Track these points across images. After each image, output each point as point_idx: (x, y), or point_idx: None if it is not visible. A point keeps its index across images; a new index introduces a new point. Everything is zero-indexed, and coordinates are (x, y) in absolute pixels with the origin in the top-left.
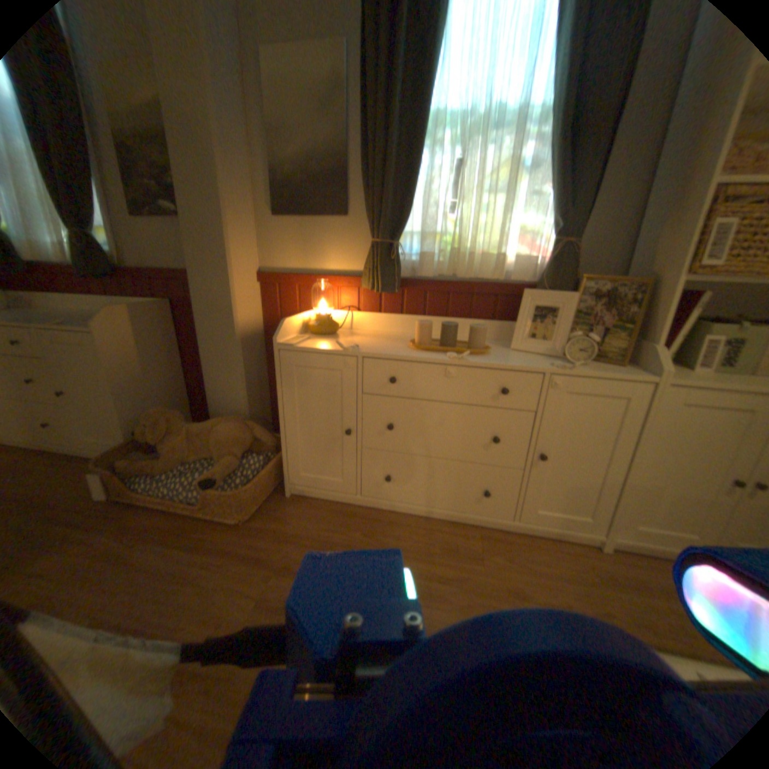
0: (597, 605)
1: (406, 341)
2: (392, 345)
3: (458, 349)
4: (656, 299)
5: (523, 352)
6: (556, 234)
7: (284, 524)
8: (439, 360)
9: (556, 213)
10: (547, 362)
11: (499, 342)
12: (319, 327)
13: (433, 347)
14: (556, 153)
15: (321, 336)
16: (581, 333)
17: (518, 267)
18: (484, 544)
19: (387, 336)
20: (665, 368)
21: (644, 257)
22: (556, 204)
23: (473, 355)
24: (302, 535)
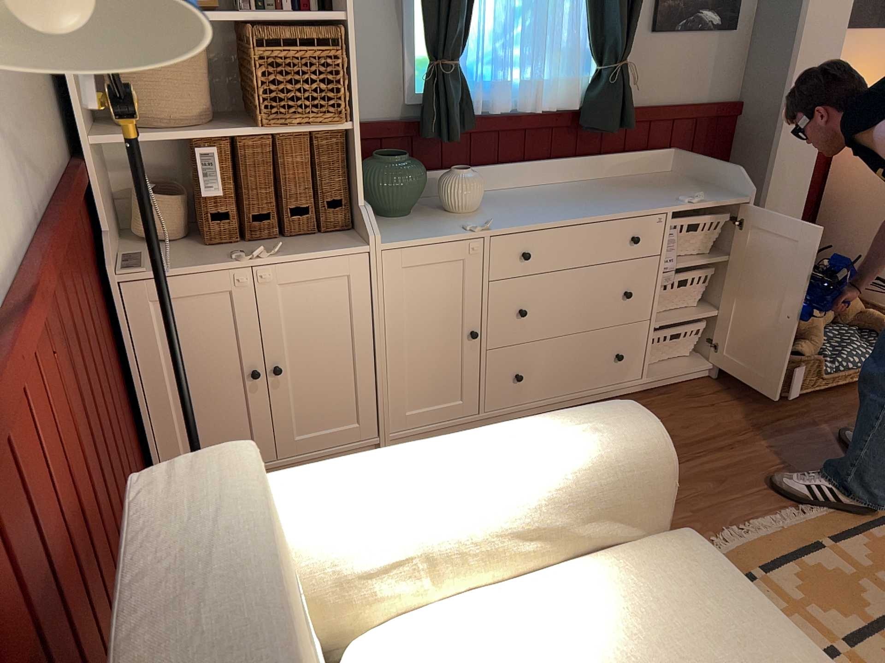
0: None
1: None
2: None
3: None
4: None
5: None
6: None
7: None
8: None
9: None
10: None
11: None
12: None
13: None
14: None
15: None
16: None
17: None
18: None
19: None
20: None
21: None
22: None
23: None
24: None
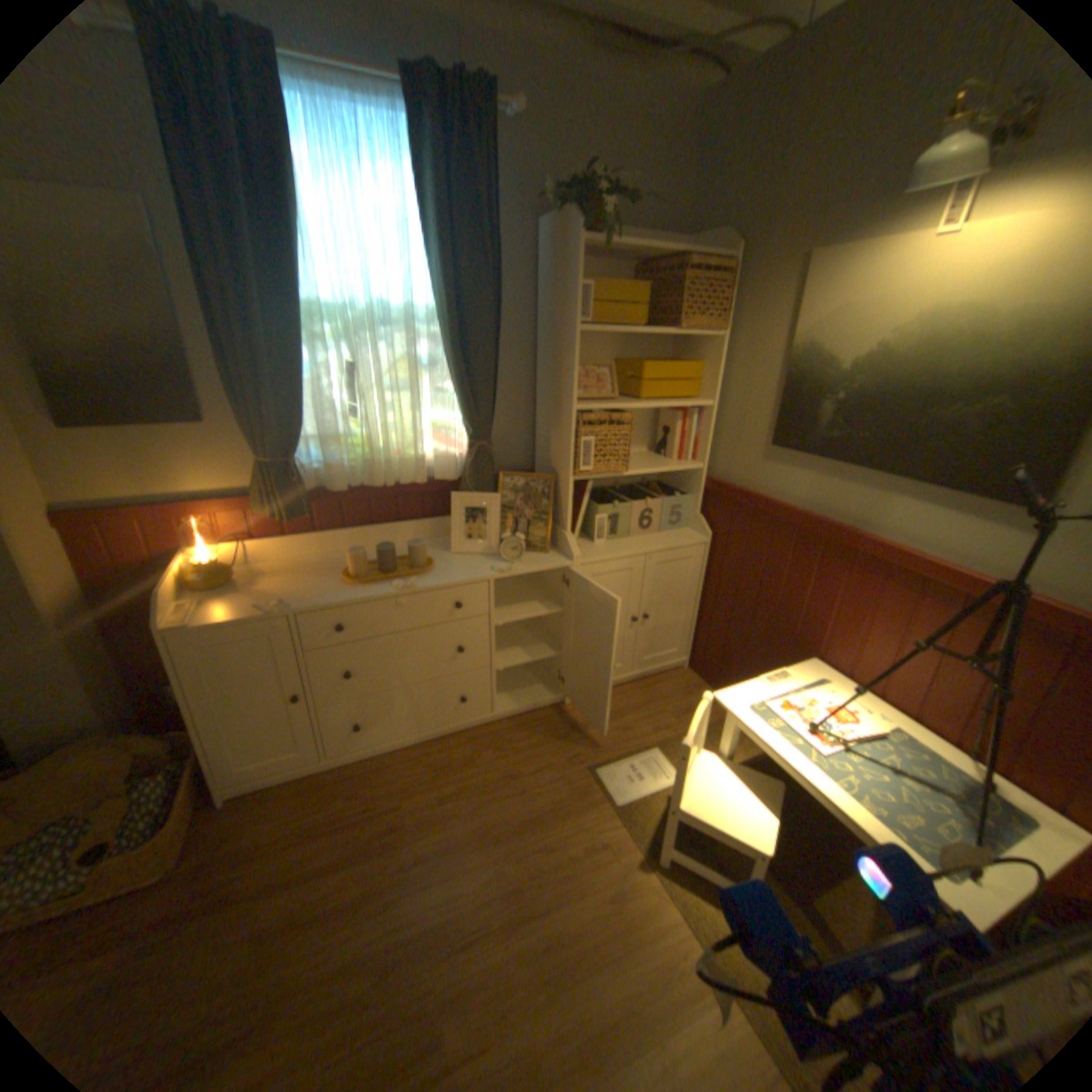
0: (566, 752)
1: (333, 570)
2: (320, 583)
3: (398, 570)
4: (557, 492)
5: (462, 554)
6: (466, 435)
7: (232, 841)
8: (384, 593)
9: (462, 418)
10: (486, 566)
11: (435, 541)
12: (204, 582)
13: (370, 574)
14: (449, 364)
15: (209, 591)
16: (508, 535)
17: (437, 464)
18: (470, 746)
19: (303, 564)
20: (572, 553)
21: (542, 449)
22: (460, 404)
23: (417, 574)
24: (266, 842)
